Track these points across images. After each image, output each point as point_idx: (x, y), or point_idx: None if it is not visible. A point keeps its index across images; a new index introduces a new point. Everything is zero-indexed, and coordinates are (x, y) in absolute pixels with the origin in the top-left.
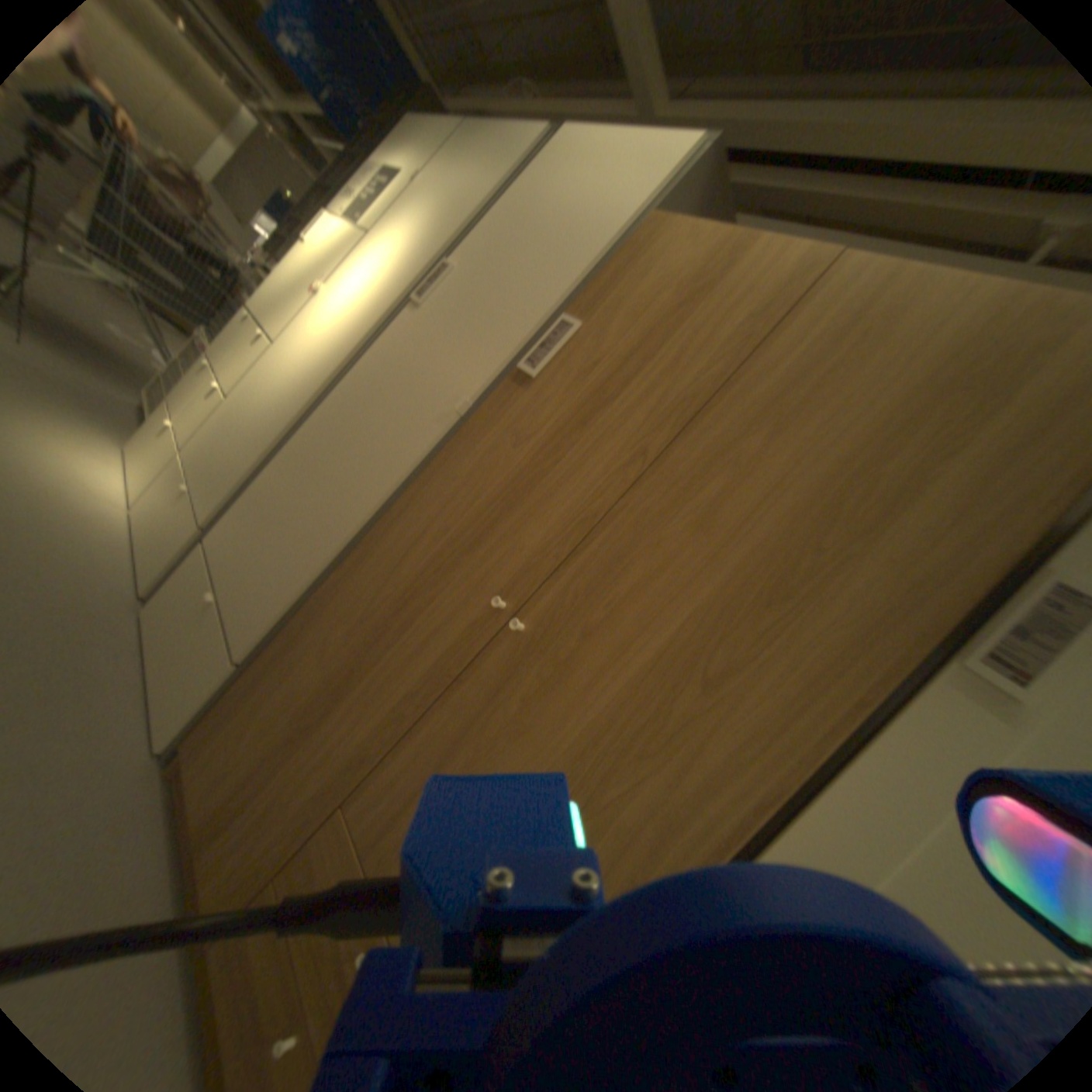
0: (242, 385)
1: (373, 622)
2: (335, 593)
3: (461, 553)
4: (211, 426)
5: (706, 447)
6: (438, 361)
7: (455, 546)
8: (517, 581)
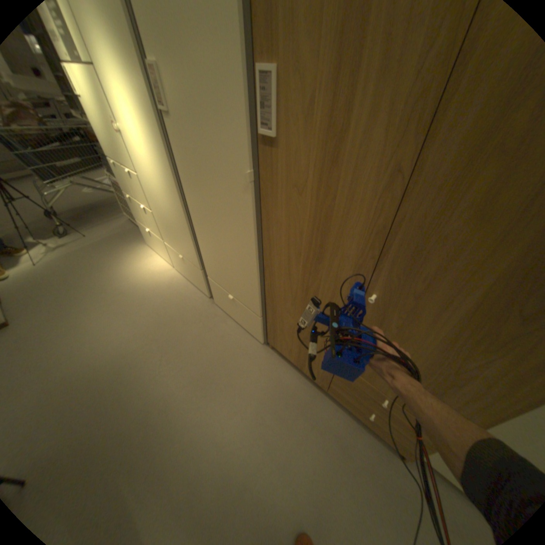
0: (149, 199)
1: (300, 297)
2: (274, 286)
3: (317, 261)
4: (159, 223)
5: (465, 140)
6: (213, 145)
7: (311, 258)
8: (359, 271)
